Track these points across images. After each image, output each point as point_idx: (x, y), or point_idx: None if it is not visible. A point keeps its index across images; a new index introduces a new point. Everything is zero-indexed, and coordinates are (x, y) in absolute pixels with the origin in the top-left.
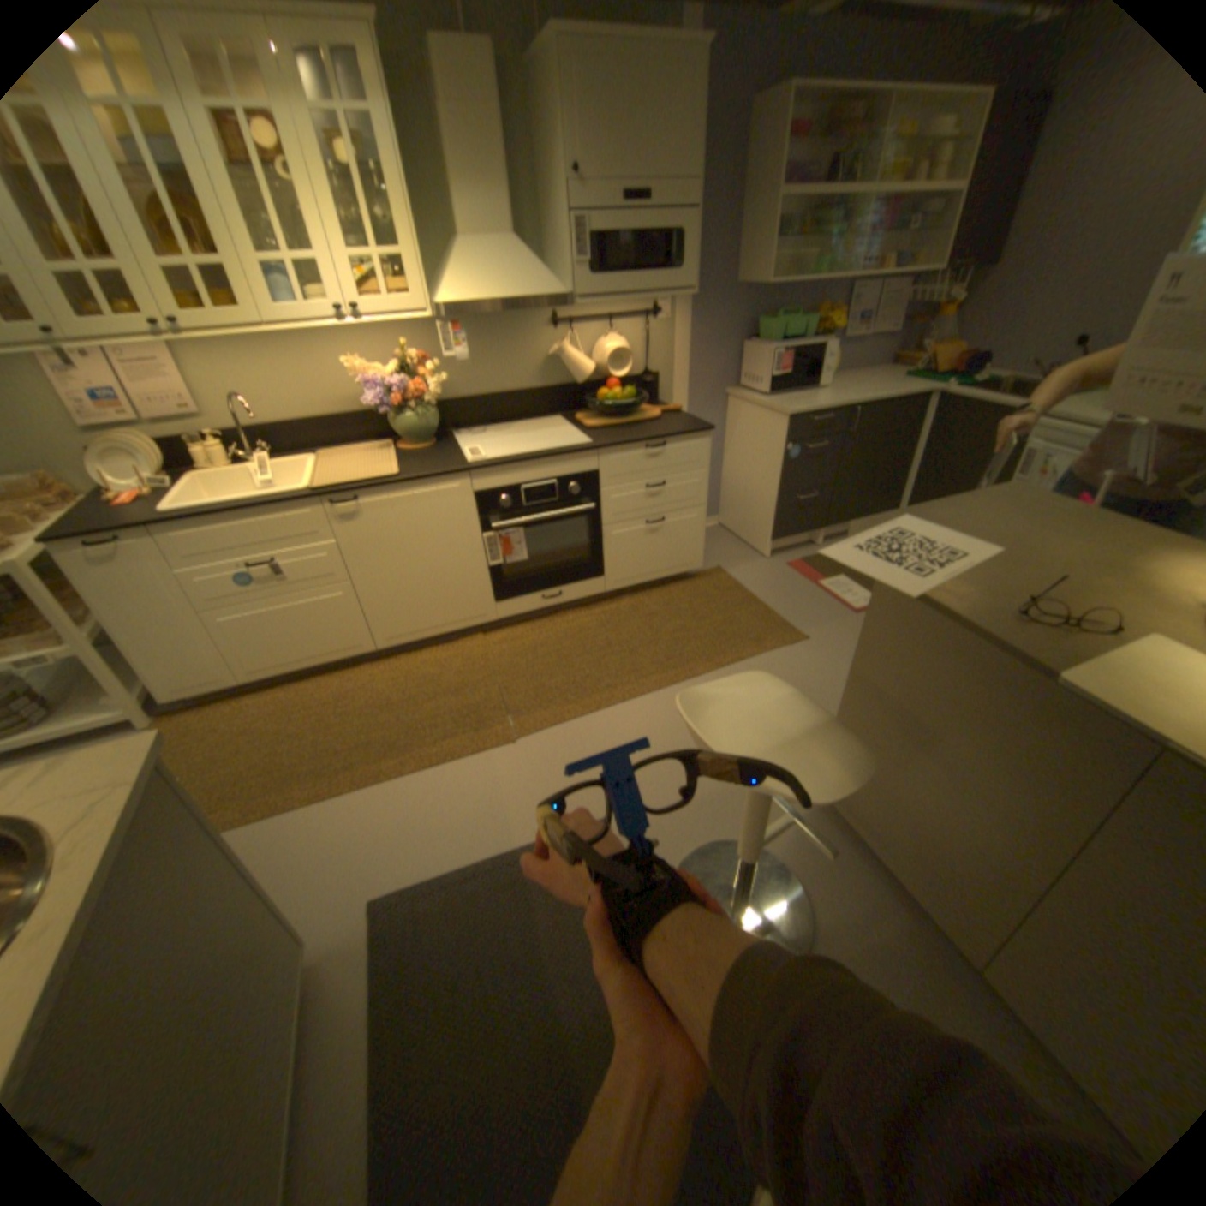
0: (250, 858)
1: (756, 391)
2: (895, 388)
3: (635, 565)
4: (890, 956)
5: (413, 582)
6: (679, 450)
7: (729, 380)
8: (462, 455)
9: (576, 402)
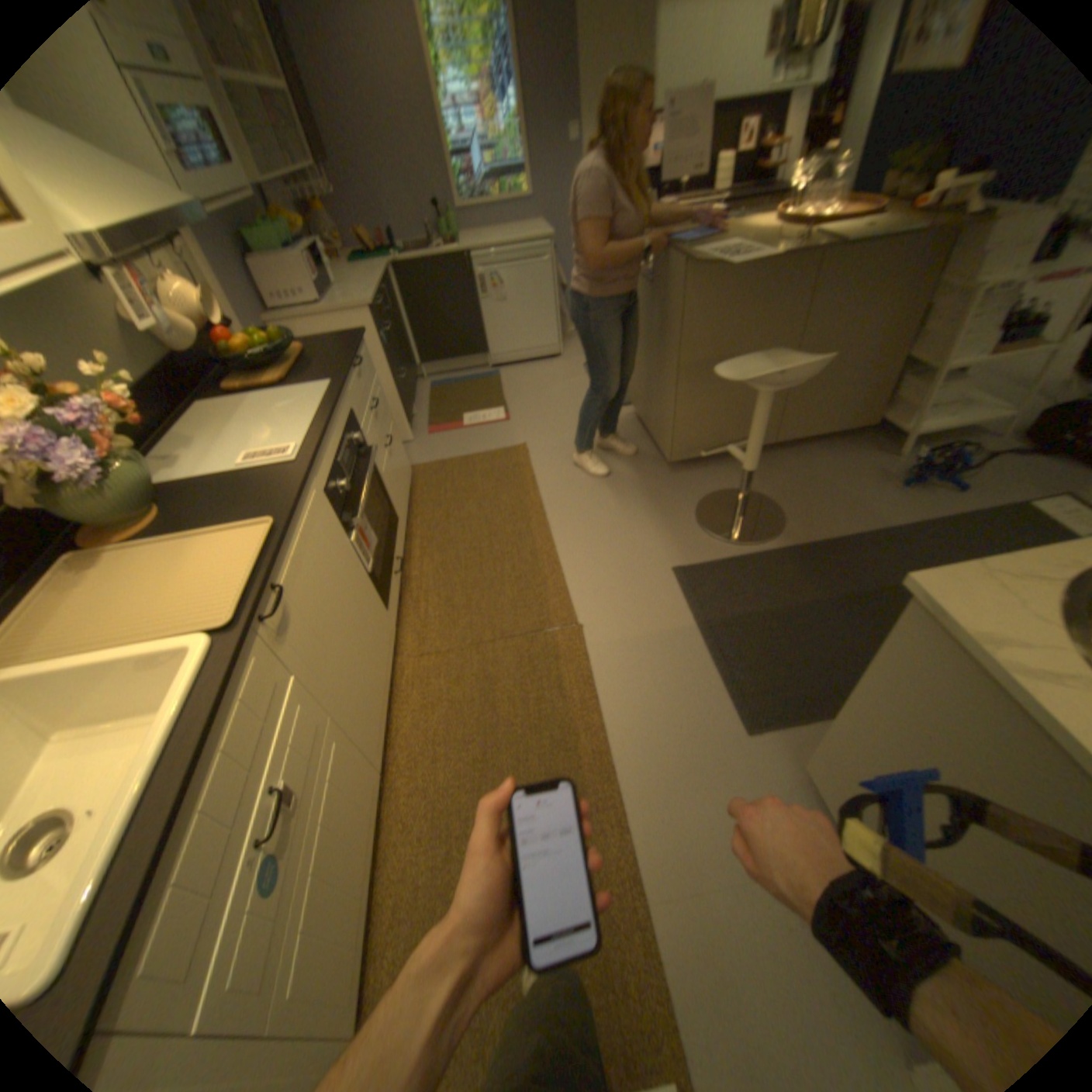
0: (700, 895)
1: (295, 308)
2: (372, 271)
3: (399, 495)
4: (758, 475)
5: (353, 654)
6: (363, 363)
7: (256, 309)
8: (249, 472)
9: (186, 382)
